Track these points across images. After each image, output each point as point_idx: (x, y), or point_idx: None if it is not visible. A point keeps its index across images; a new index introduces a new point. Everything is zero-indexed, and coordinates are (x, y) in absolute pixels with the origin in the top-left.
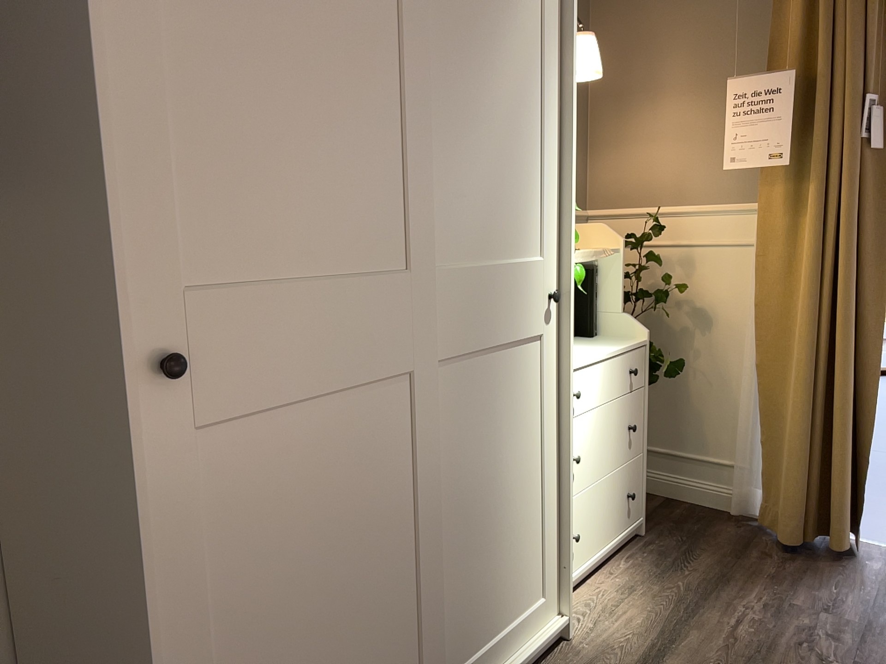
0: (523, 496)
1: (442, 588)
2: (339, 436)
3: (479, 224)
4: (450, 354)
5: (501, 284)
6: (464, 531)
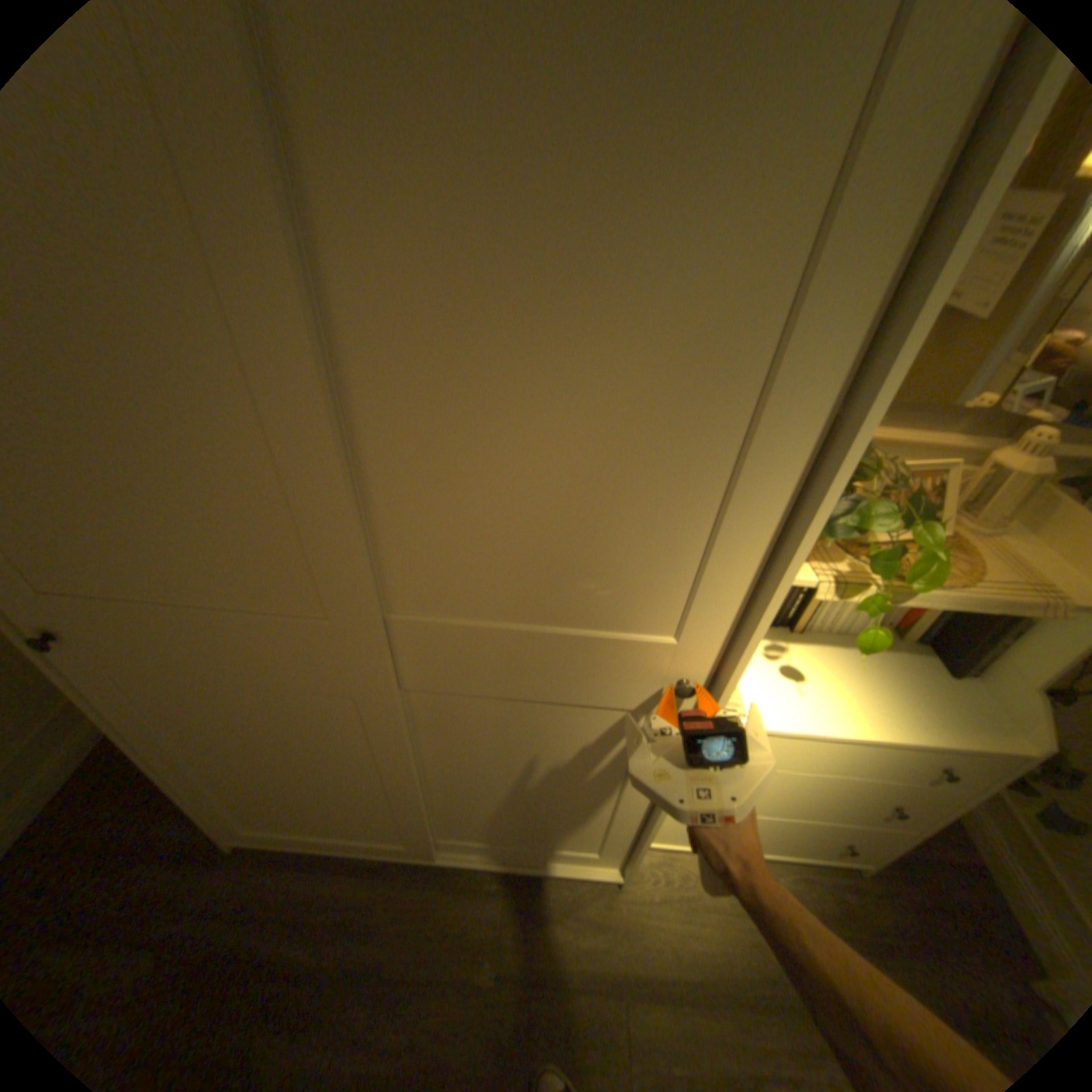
0: (583, 811)
1: (430, 818)
2: (243, 713)
3: (506, 575)
4: (434, 691)
5: (555, 651)
6: (470, 800)
